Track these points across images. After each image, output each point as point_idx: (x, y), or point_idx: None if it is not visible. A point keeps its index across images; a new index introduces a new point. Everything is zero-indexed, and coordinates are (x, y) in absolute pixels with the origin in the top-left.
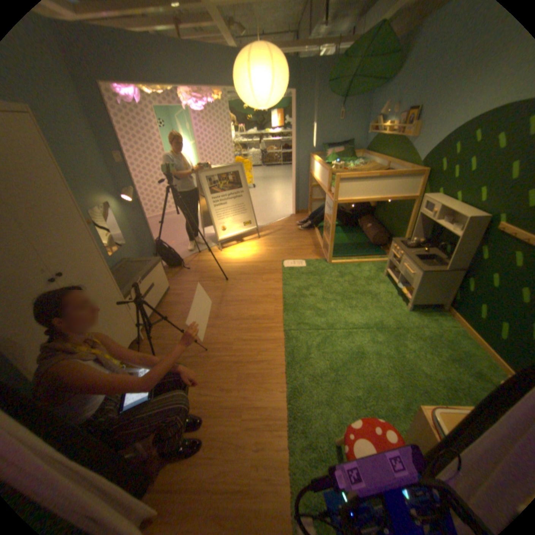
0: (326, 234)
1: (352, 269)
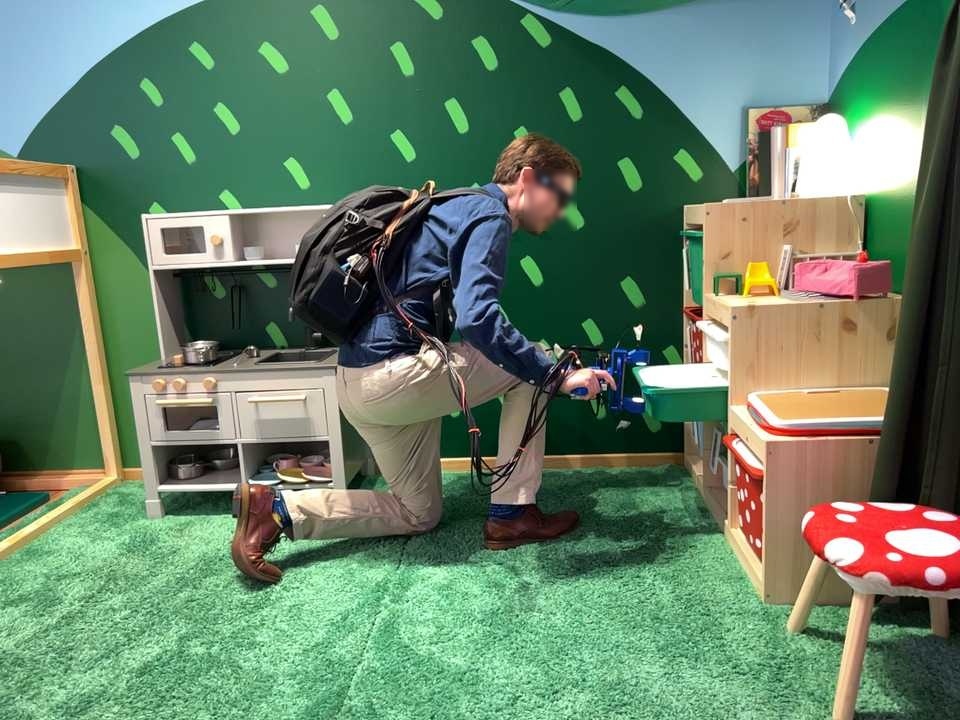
0: None
1: (28, 570)
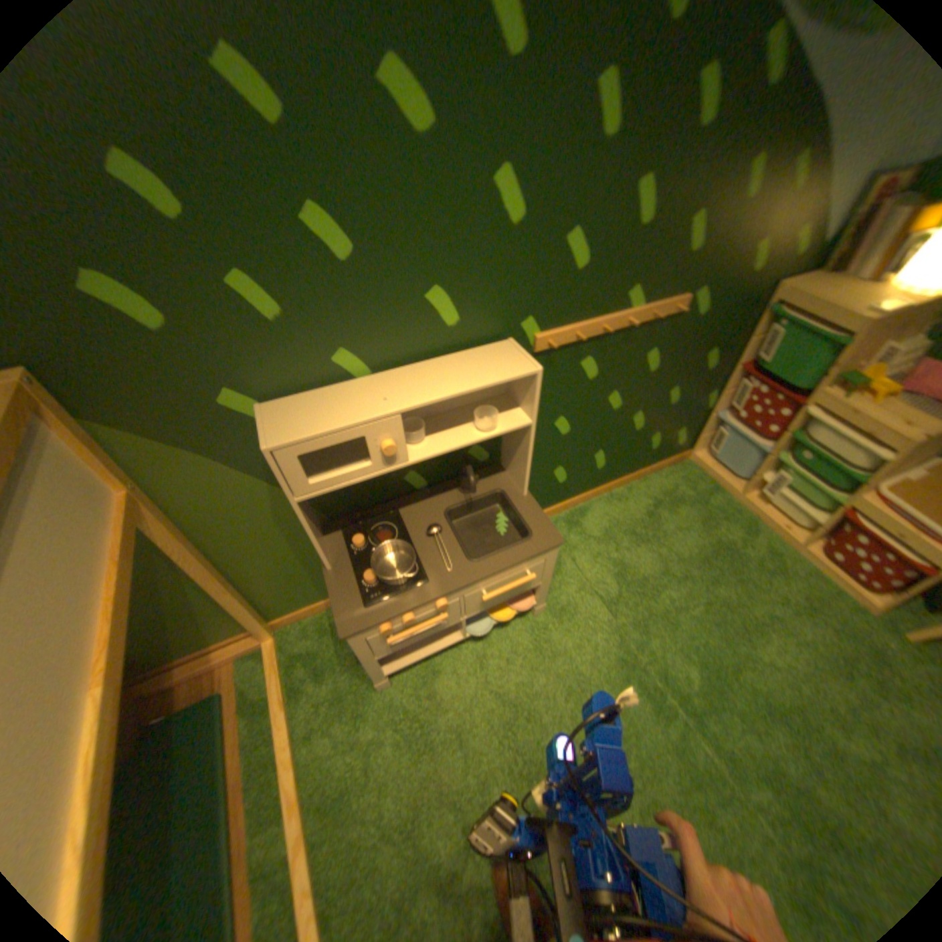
0: None
1: (351, 833)
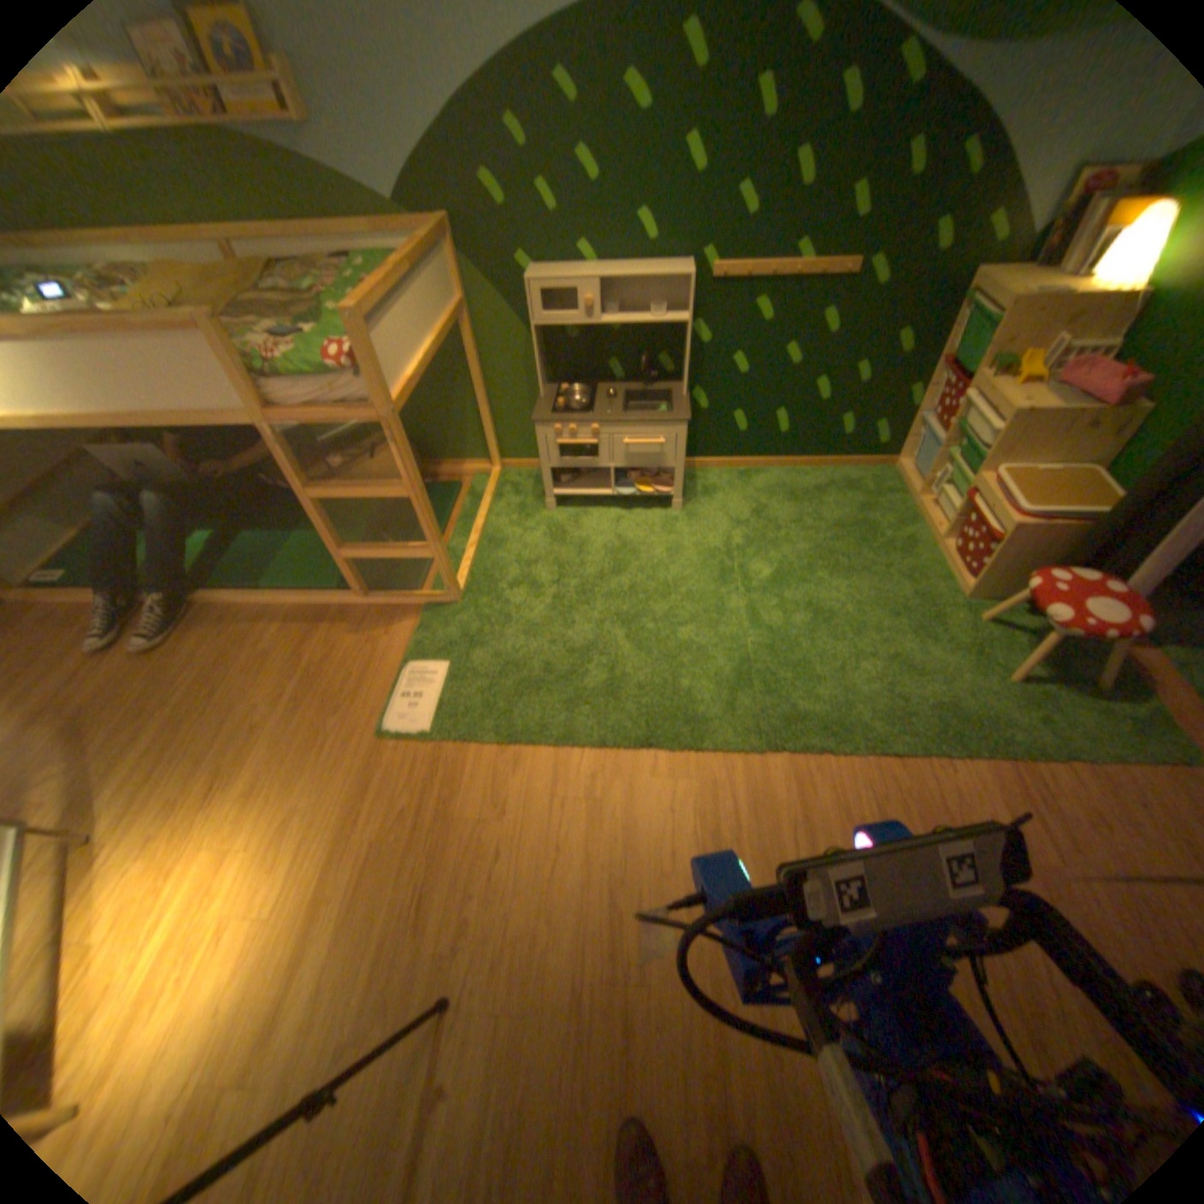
0: (354, 545)
1: (499, 556)
